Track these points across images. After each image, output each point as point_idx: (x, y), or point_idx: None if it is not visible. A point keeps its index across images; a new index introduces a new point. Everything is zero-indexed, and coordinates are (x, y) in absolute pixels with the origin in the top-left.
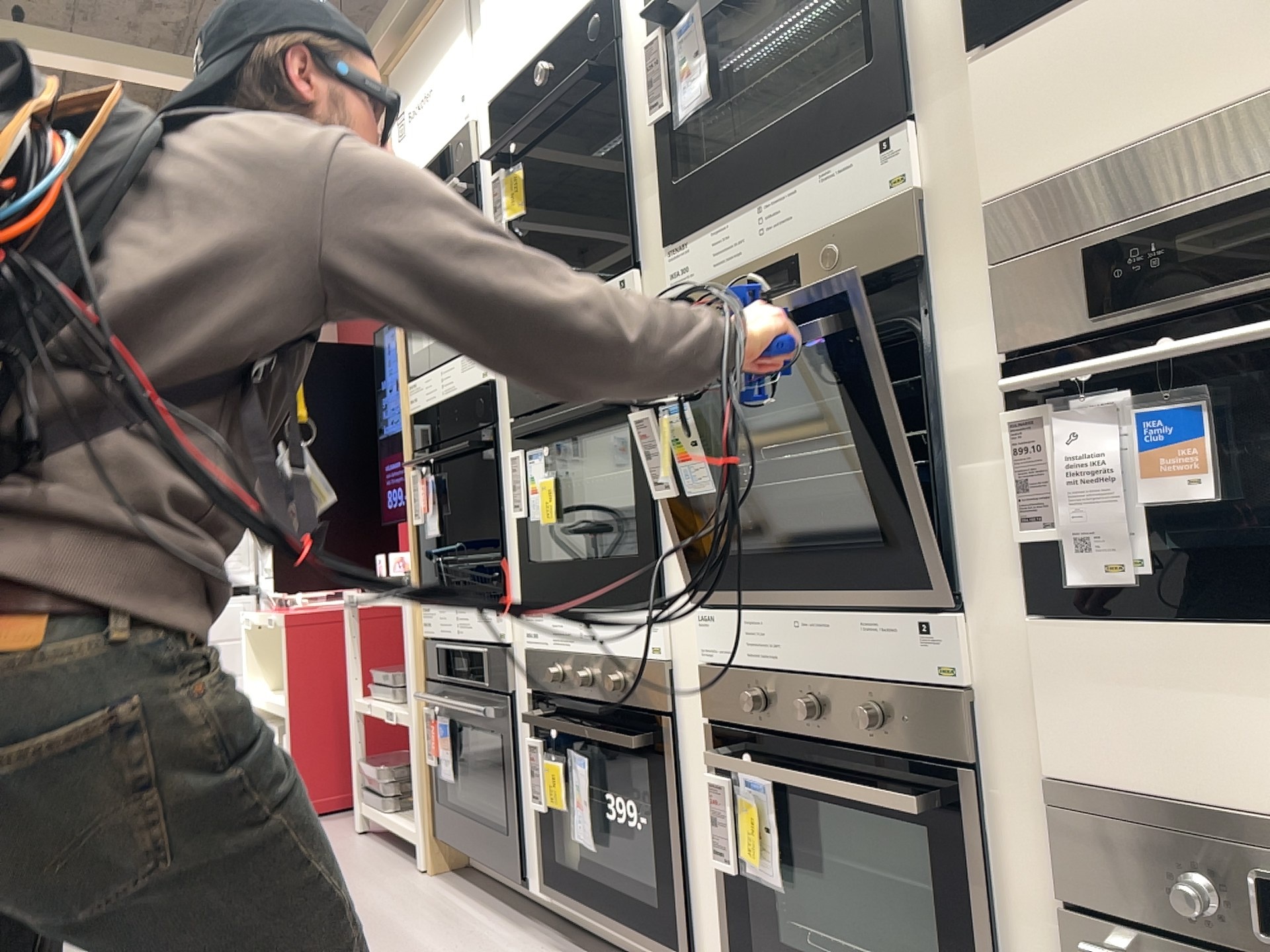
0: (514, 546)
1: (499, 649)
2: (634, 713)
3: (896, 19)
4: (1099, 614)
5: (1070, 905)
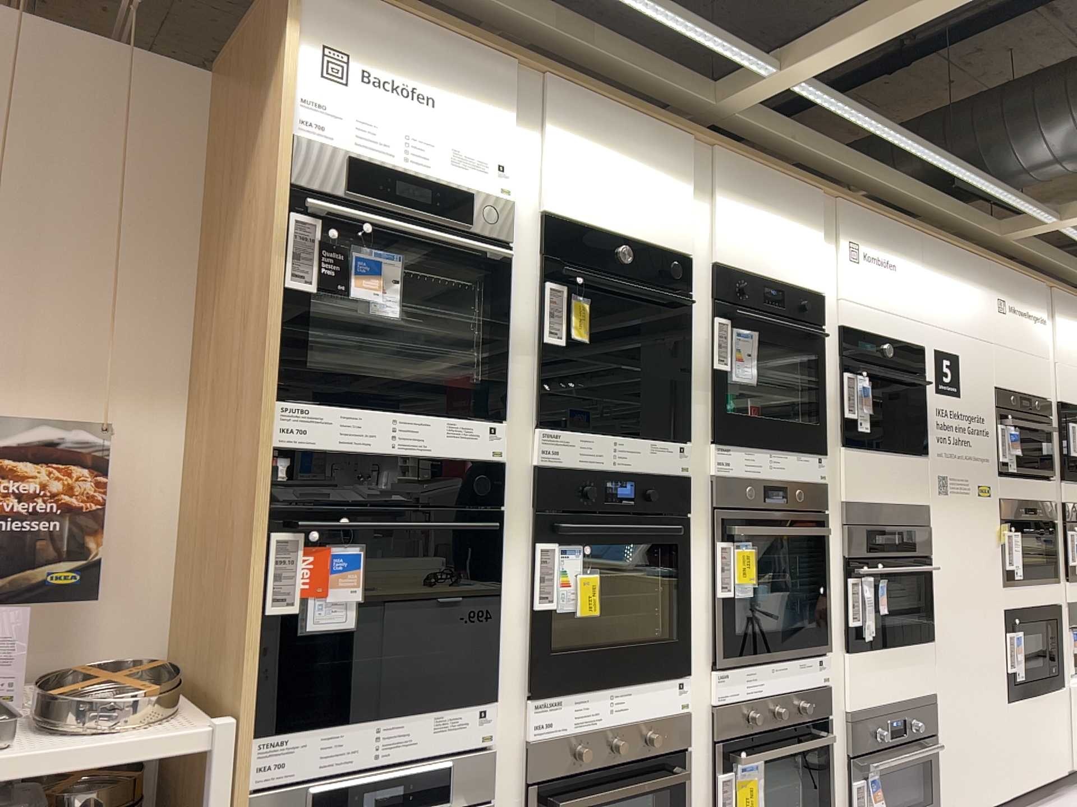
0: (511, 637)
1: (461, 754)
2: (654, 758)
3: (822, 413)
4: (861, 649)
5: (853, 754)
